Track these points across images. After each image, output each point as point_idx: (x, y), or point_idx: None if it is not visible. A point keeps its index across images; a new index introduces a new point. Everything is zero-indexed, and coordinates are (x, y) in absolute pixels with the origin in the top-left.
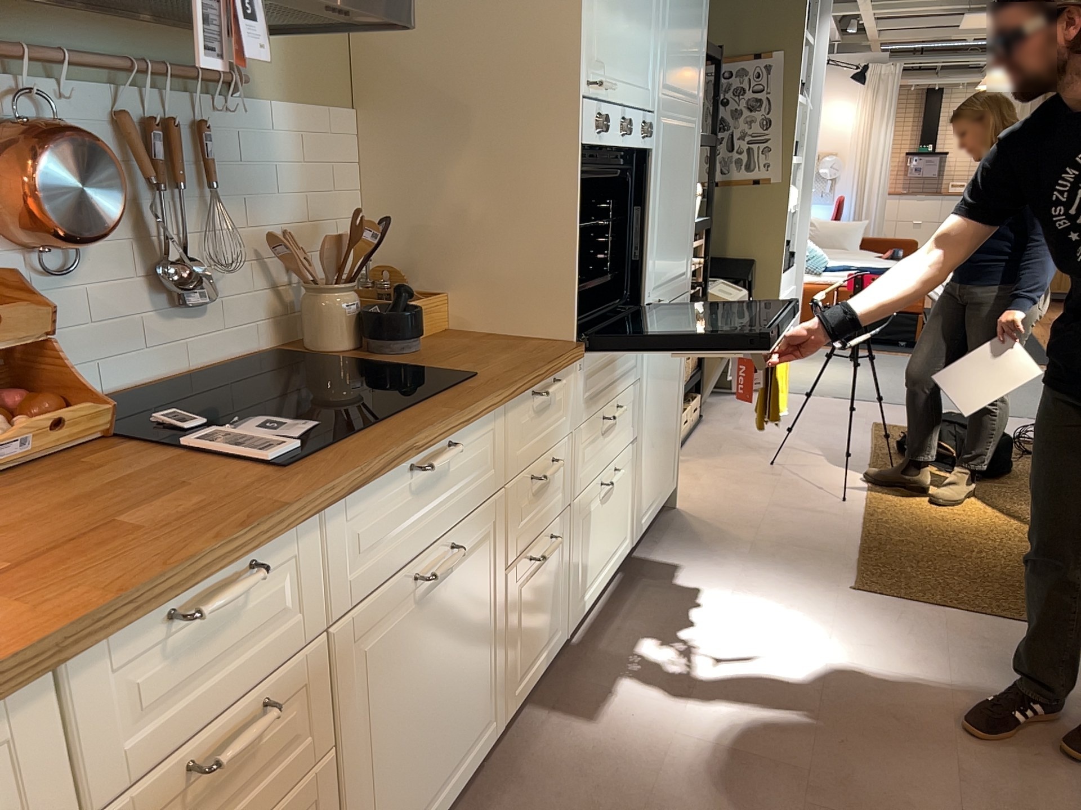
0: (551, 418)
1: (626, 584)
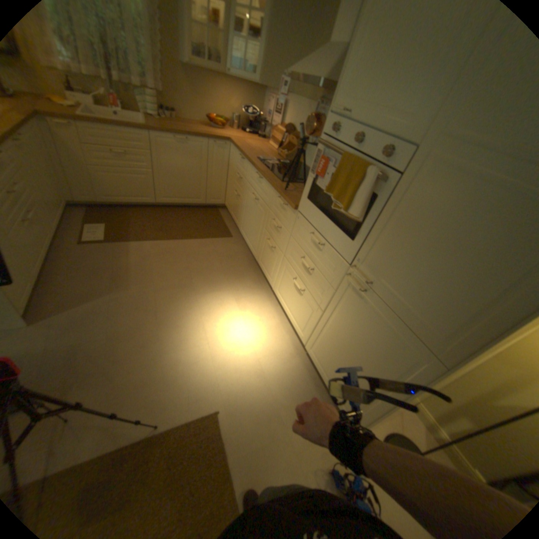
0: (283, 217)
1: (293, 346)
